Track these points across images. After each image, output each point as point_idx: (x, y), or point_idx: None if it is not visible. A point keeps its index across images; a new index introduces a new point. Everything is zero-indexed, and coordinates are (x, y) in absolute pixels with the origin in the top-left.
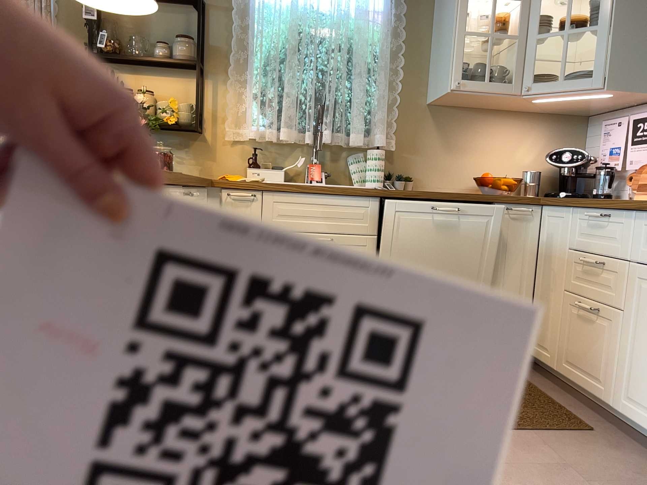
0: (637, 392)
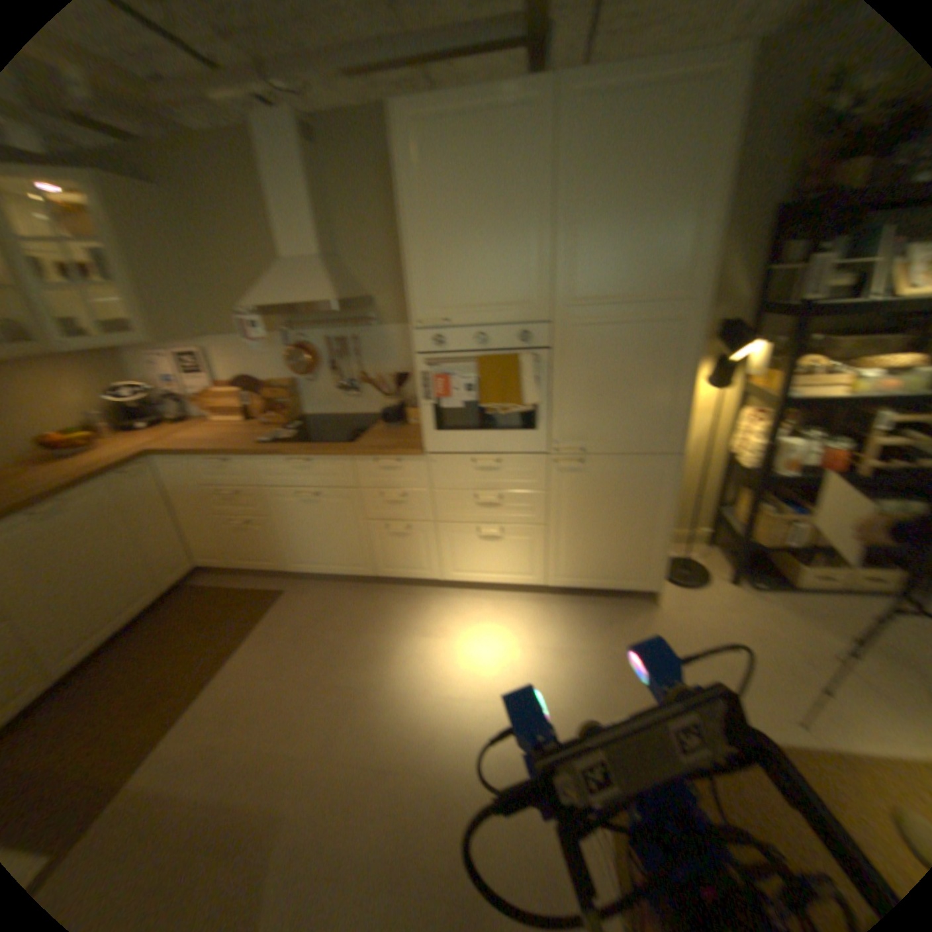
0: (293, 556)
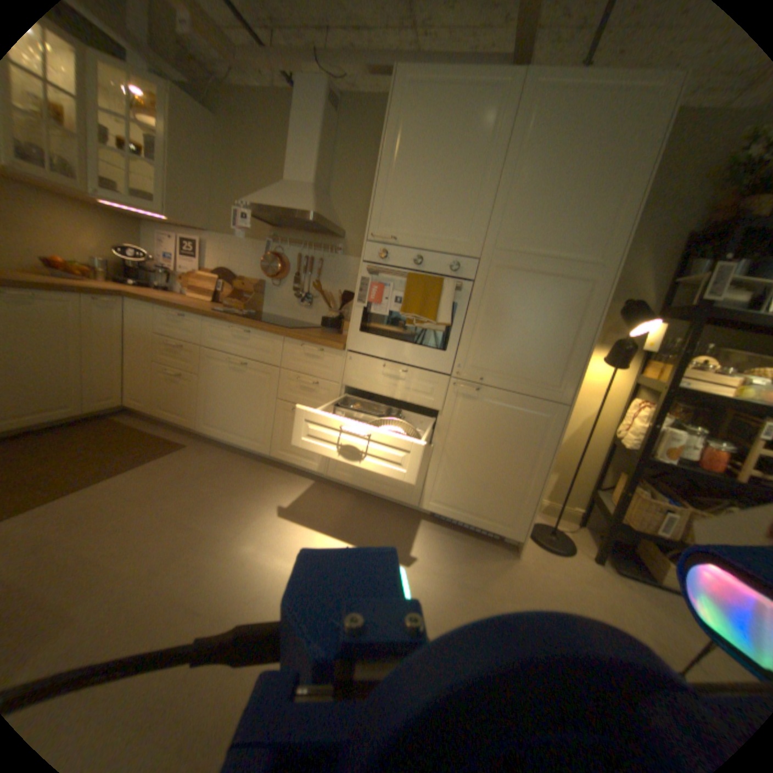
0: (209, 419)
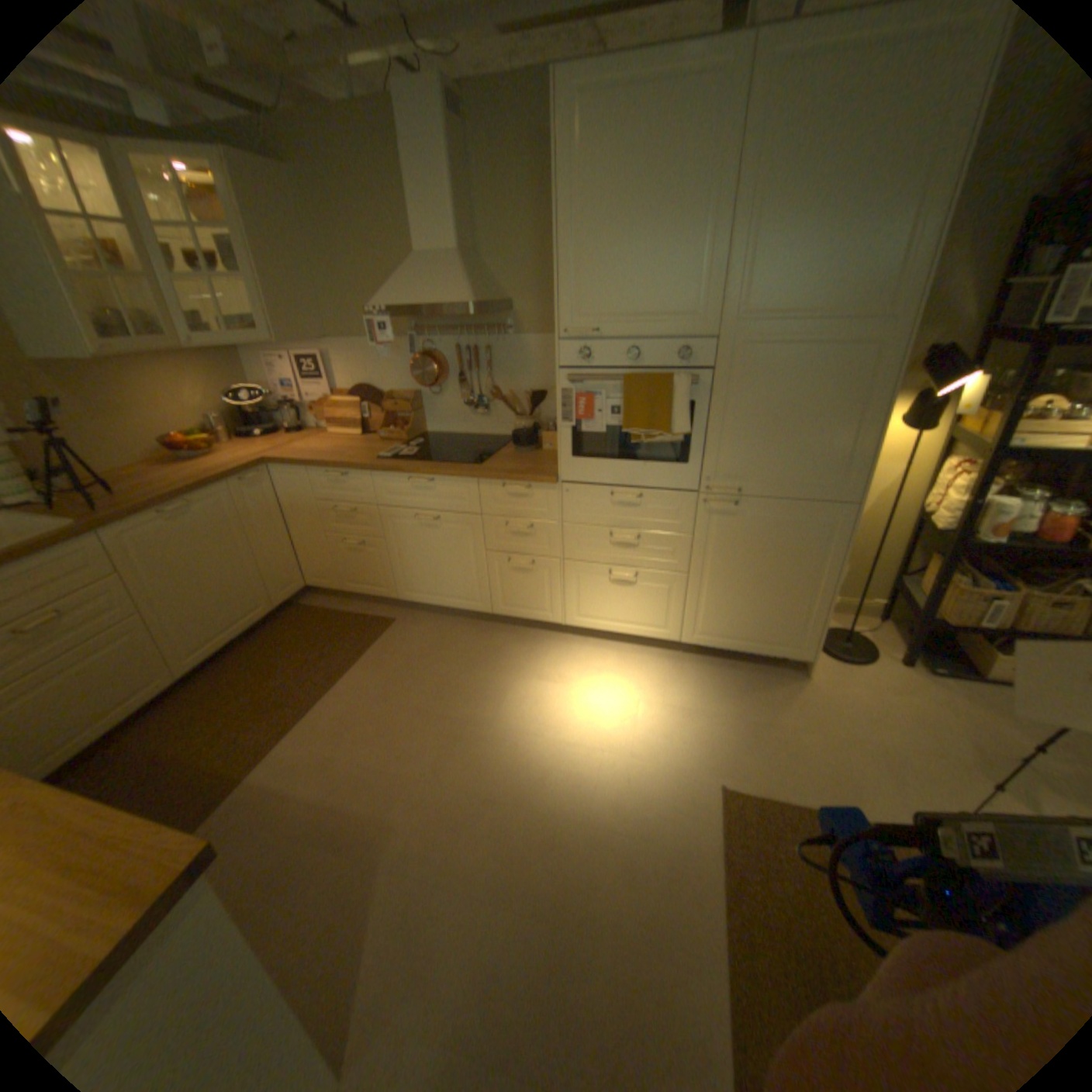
0: (411, 584)
